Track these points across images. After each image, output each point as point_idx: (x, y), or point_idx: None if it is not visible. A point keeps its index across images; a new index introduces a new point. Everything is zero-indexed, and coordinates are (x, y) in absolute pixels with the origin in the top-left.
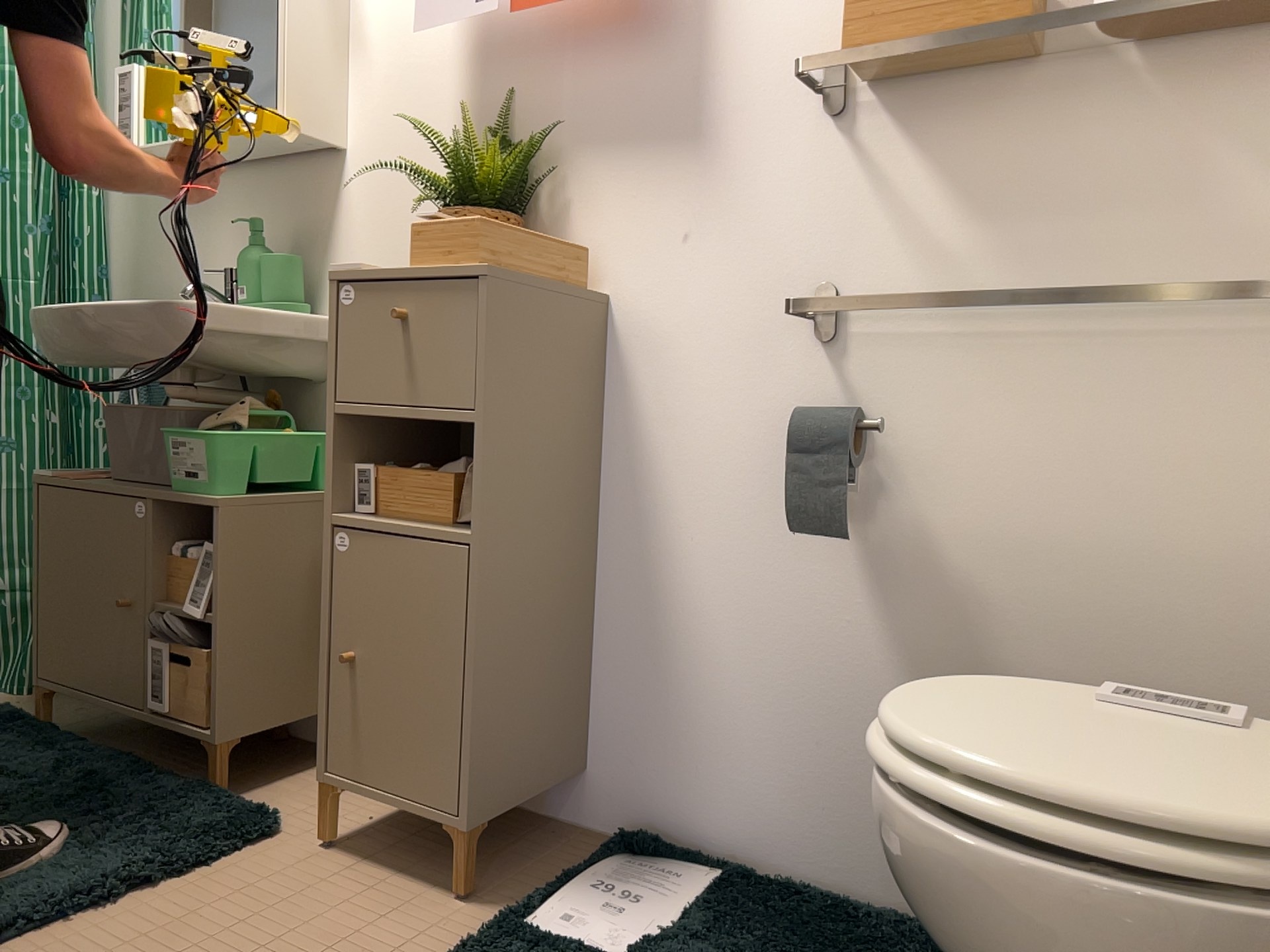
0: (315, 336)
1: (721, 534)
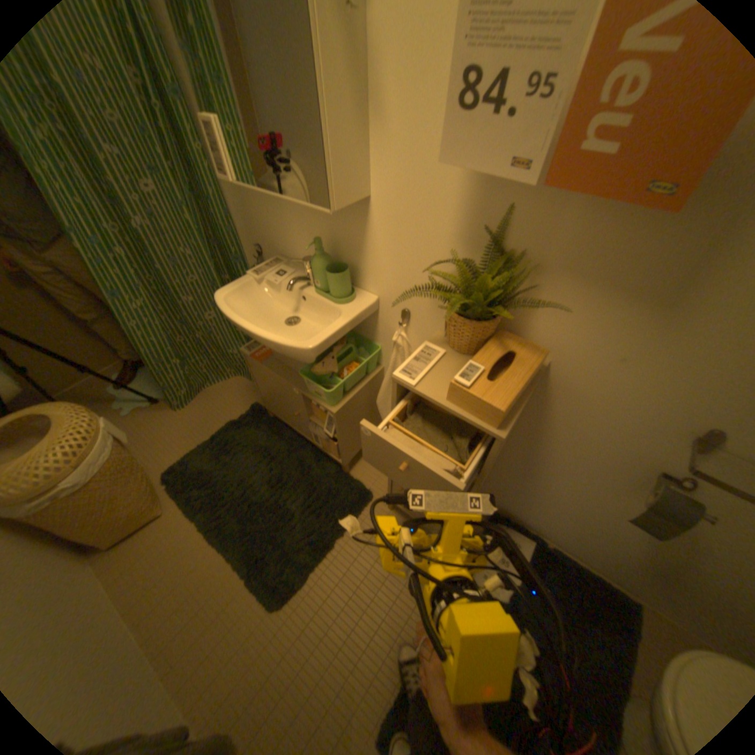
0: (360, 321)
1: (578, 473)
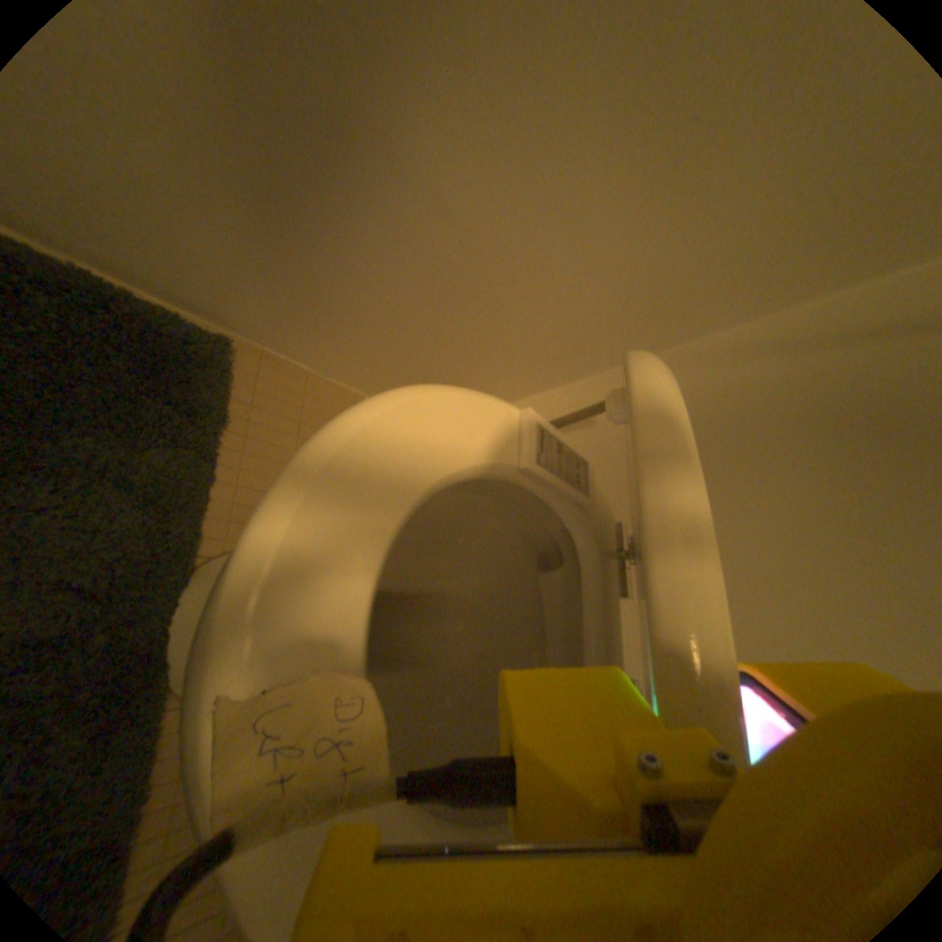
0: None
1: None
